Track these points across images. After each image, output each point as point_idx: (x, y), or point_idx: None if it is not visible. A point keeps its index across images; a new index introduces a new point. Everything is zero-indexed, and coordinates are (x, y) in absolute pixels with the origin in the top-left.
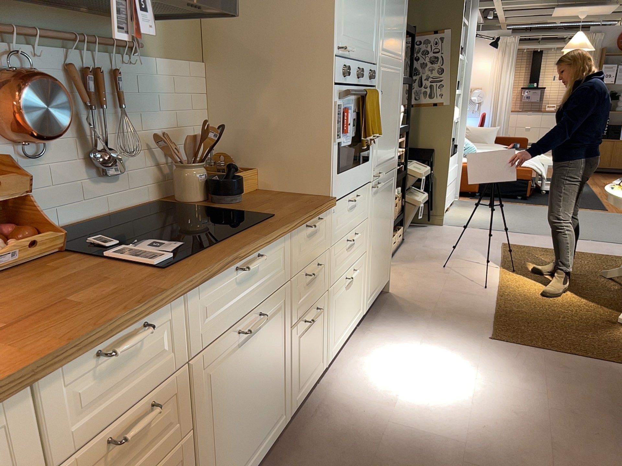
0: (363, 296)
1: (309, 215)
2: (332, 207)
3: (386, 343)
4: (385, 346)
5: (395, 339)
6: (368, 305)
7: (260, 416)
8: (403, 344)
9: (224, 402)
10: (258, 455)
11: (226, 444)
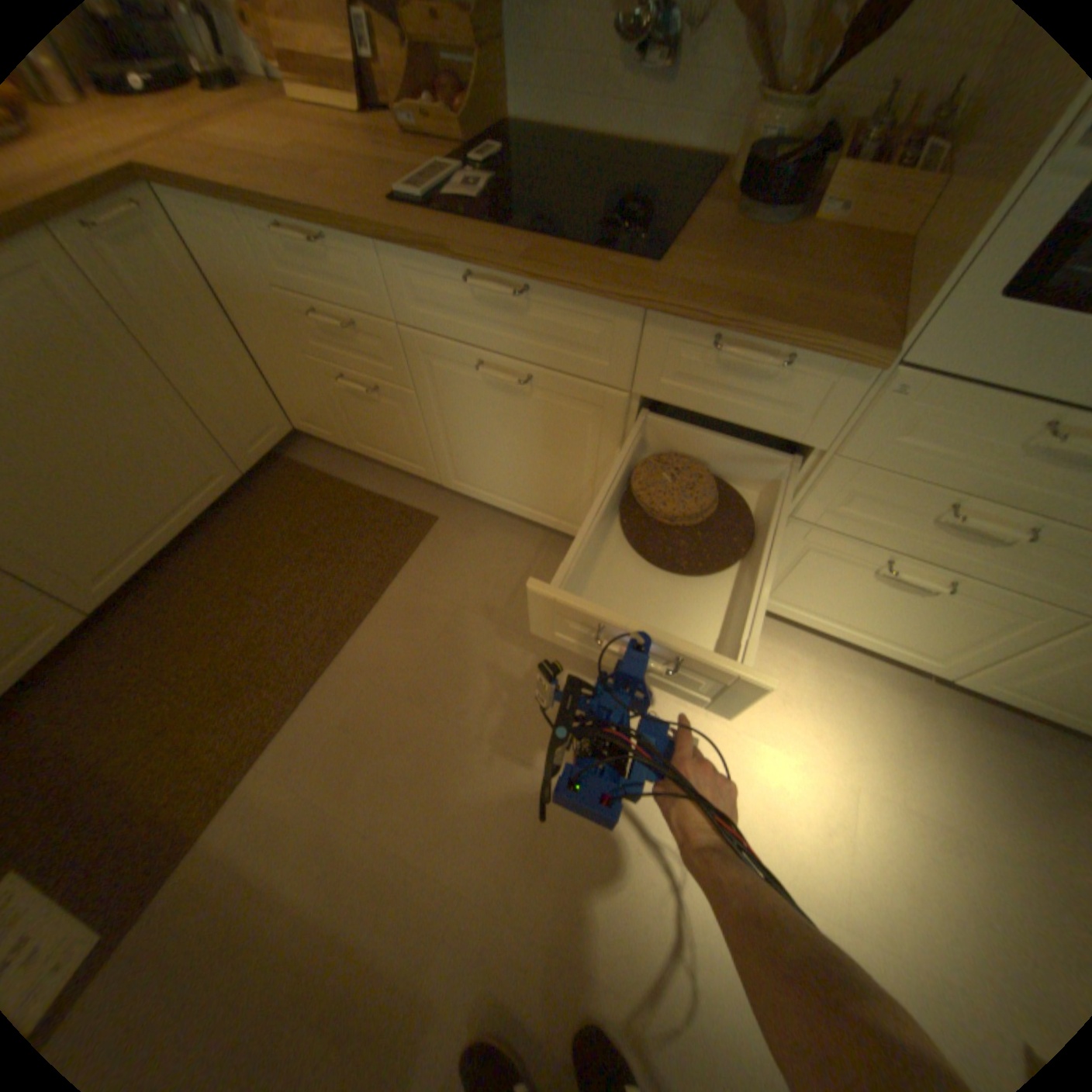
0: (974, 660)
1: (706, 312)
2: (865, 363)
3: (884, 732)
4: (868, 727)
5: (909, 756)
6: (991, 691)
7: (531, 486)
8: (895, 771)
9: (459, 414)
10: (525, 513)
11: (467, 453)
